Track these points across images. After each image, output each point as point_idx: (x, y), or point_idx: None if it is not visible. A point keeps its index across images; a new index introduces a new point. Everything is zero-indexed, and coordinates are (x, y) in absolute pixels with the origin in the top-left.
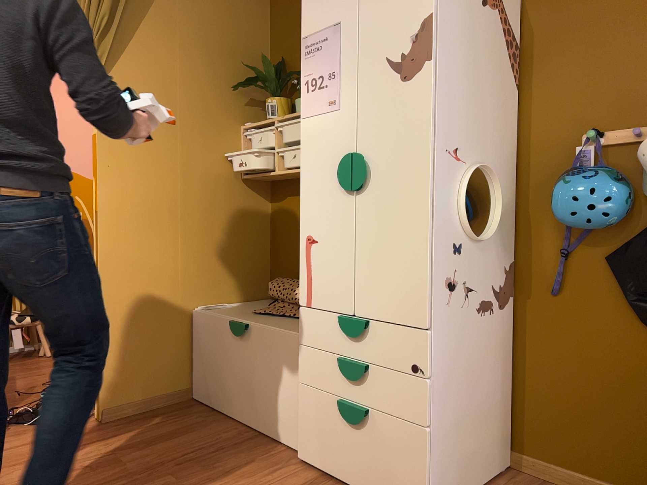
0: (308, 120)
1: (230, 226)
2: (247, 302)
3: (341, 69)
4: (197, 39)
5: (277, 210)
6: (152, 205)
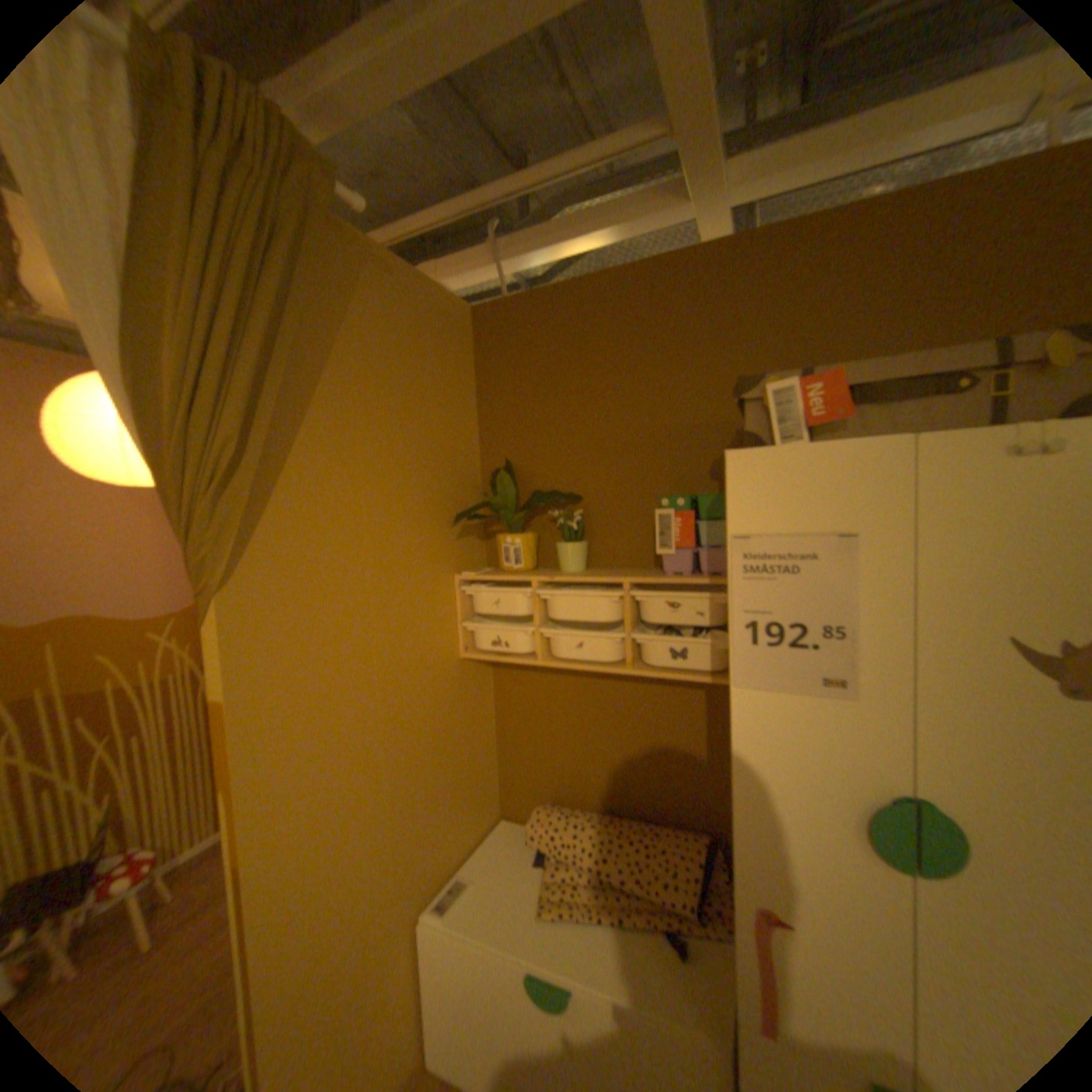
0: (758, 696)
1: (451, 743)
2: (481, 846)
3: (864, 626)
4: (387, 445)
5: (510, 689)
6: (341, 788)
